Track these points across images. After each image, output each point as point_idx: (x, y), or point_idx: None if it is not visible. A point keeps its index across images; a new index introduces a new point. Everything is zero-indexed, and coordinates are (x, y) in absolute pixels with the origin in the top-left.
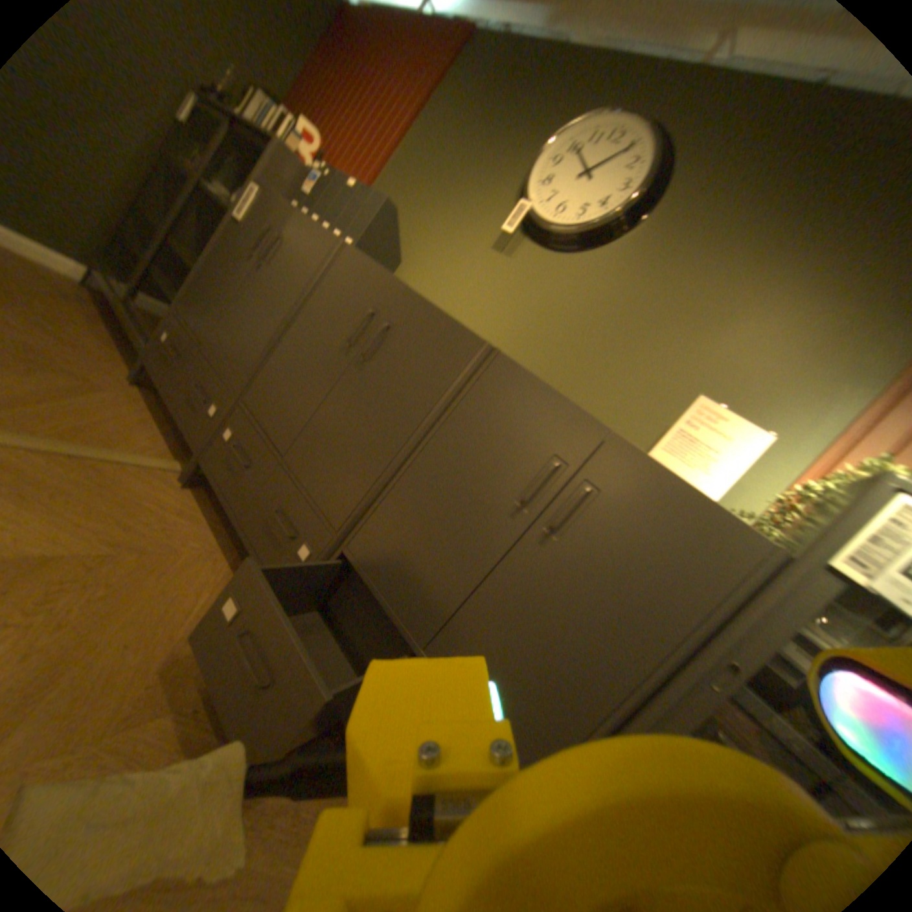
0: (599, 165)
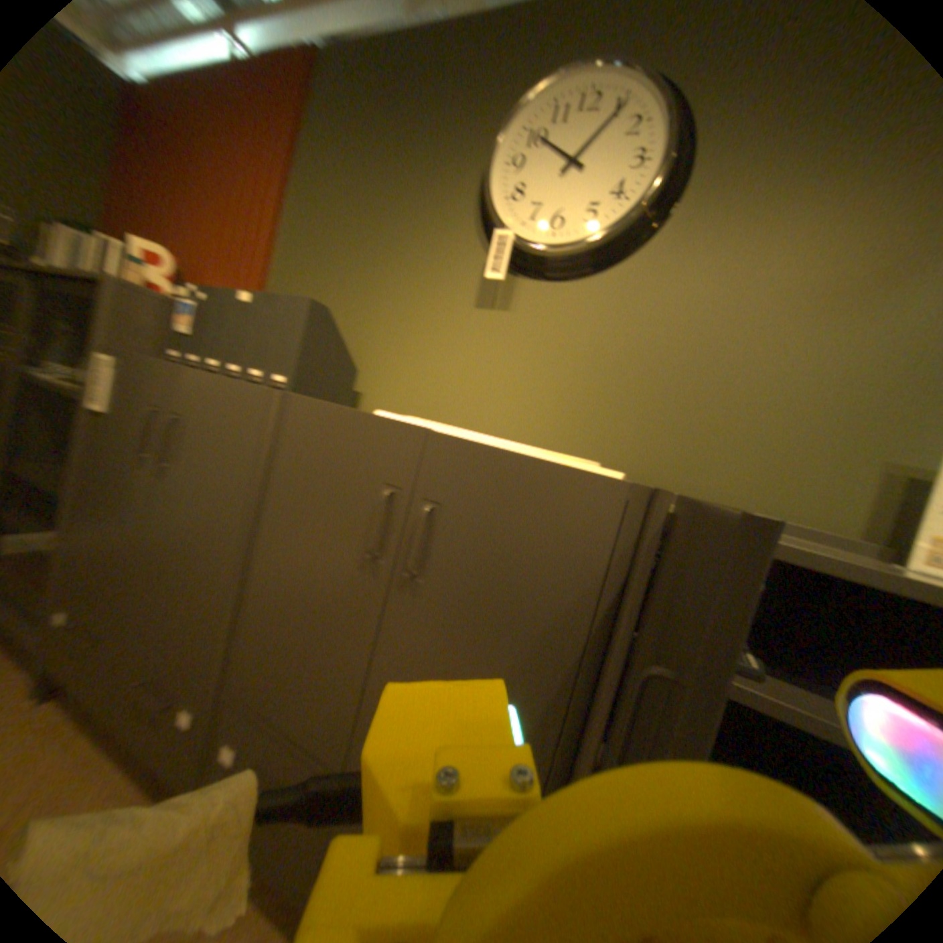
0: (586, 148)
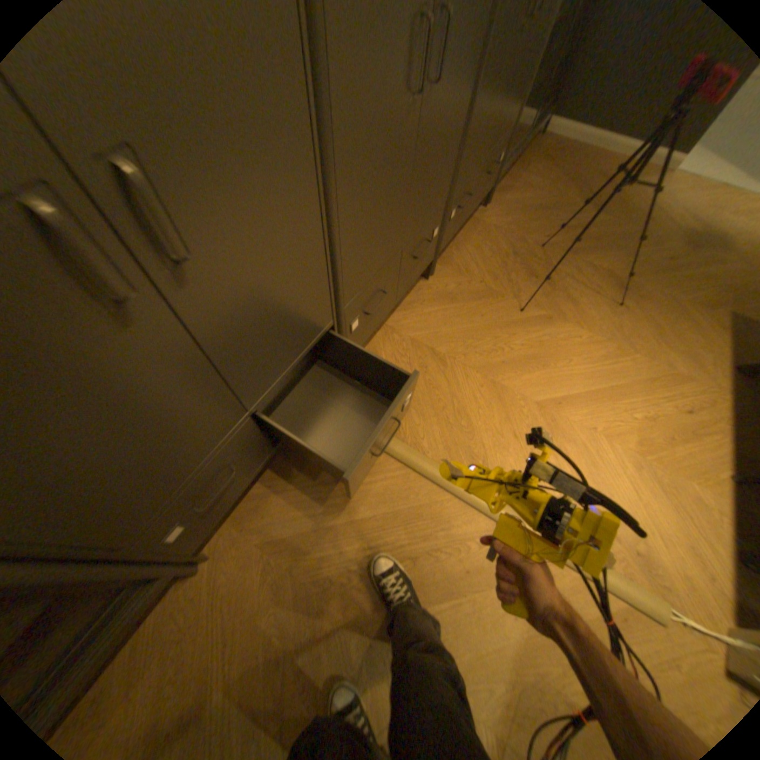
0: None
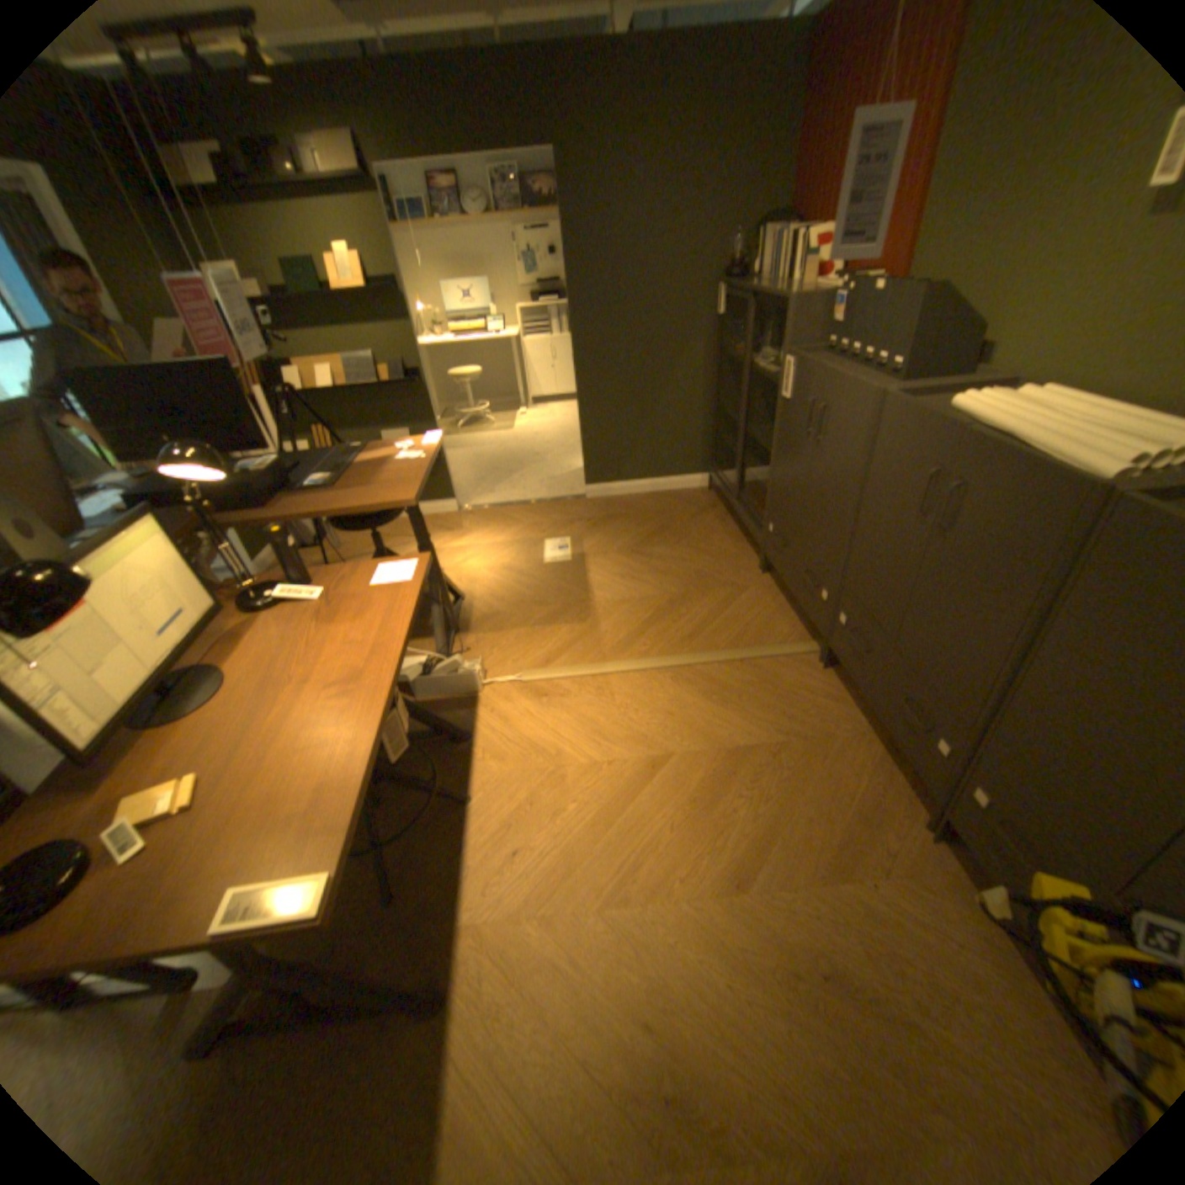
0: None
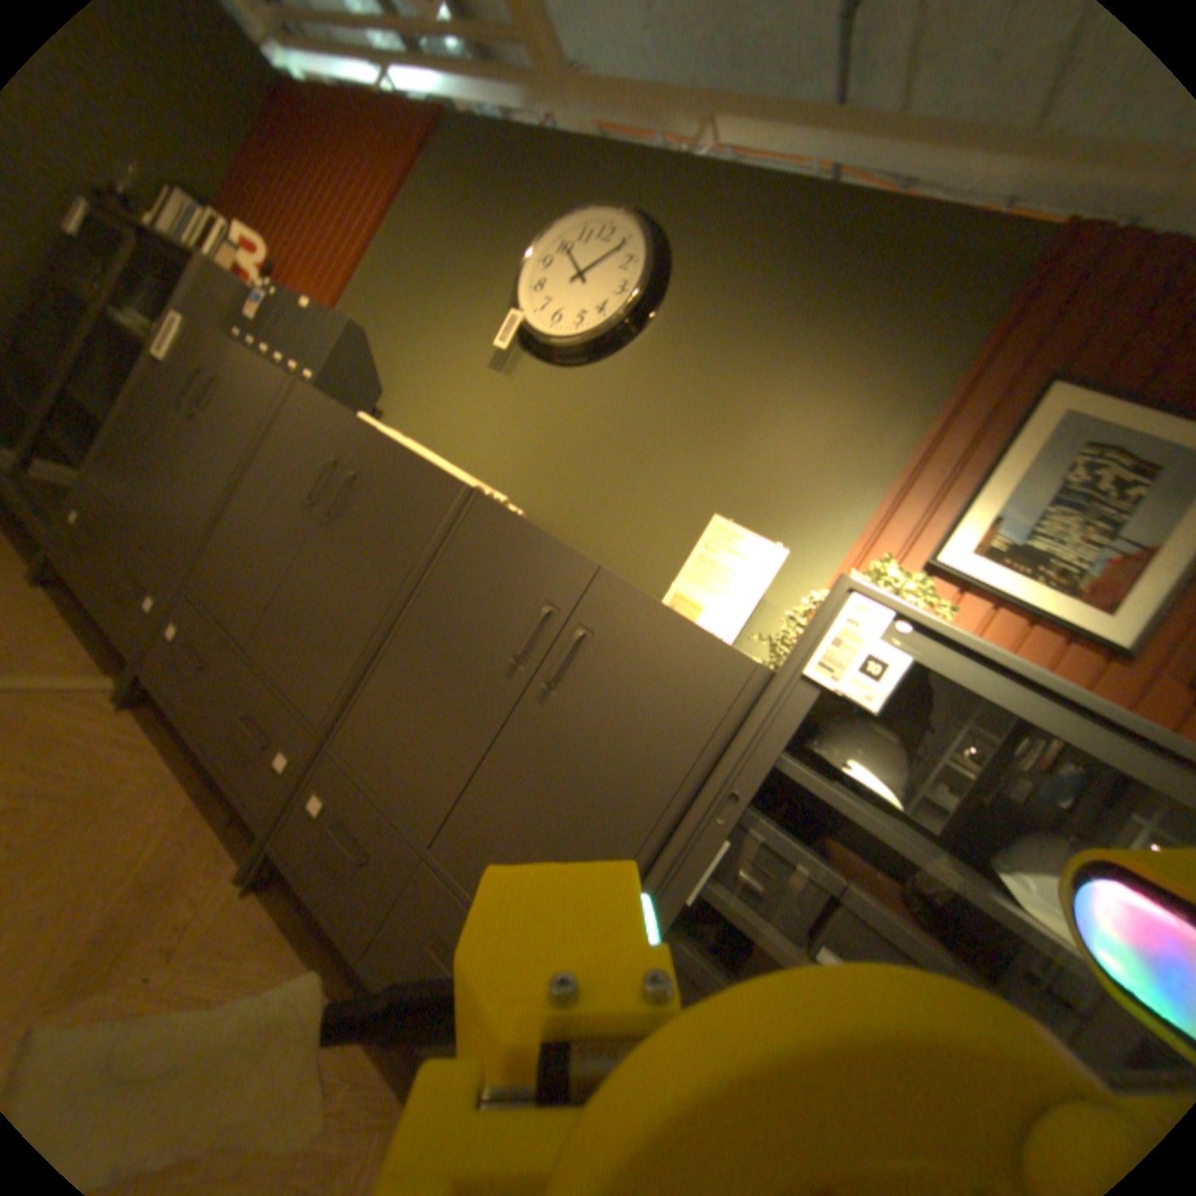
0: (594, 265)
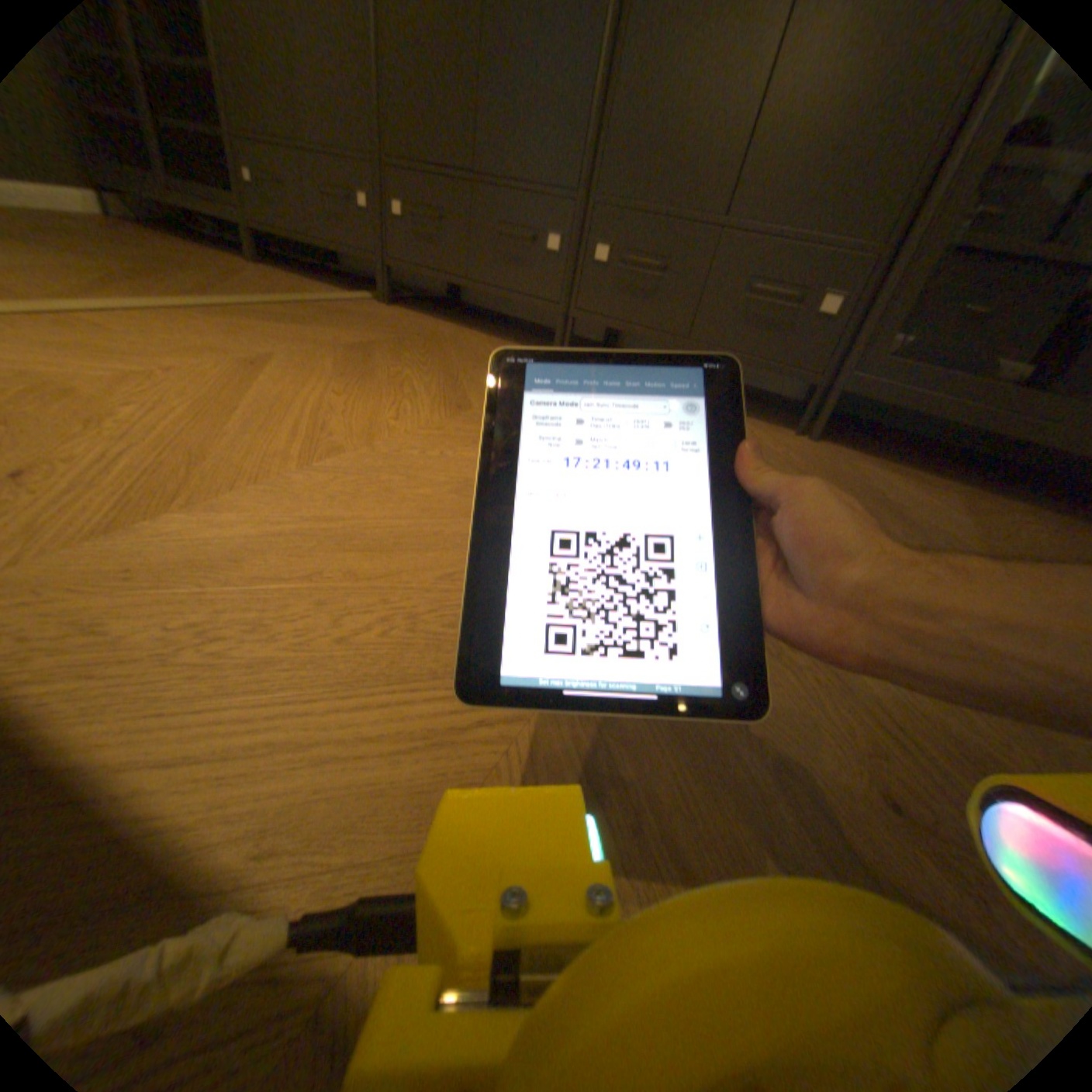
0: None
